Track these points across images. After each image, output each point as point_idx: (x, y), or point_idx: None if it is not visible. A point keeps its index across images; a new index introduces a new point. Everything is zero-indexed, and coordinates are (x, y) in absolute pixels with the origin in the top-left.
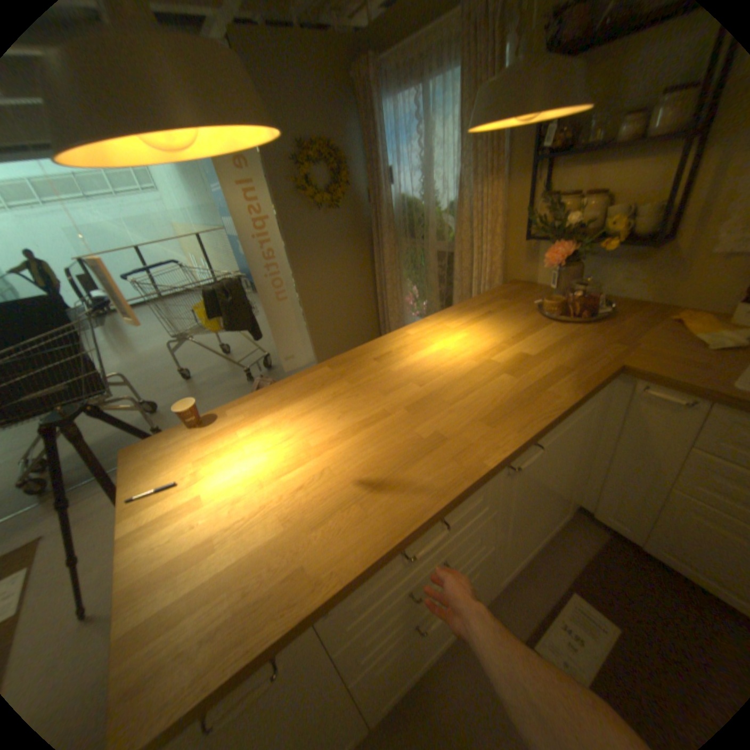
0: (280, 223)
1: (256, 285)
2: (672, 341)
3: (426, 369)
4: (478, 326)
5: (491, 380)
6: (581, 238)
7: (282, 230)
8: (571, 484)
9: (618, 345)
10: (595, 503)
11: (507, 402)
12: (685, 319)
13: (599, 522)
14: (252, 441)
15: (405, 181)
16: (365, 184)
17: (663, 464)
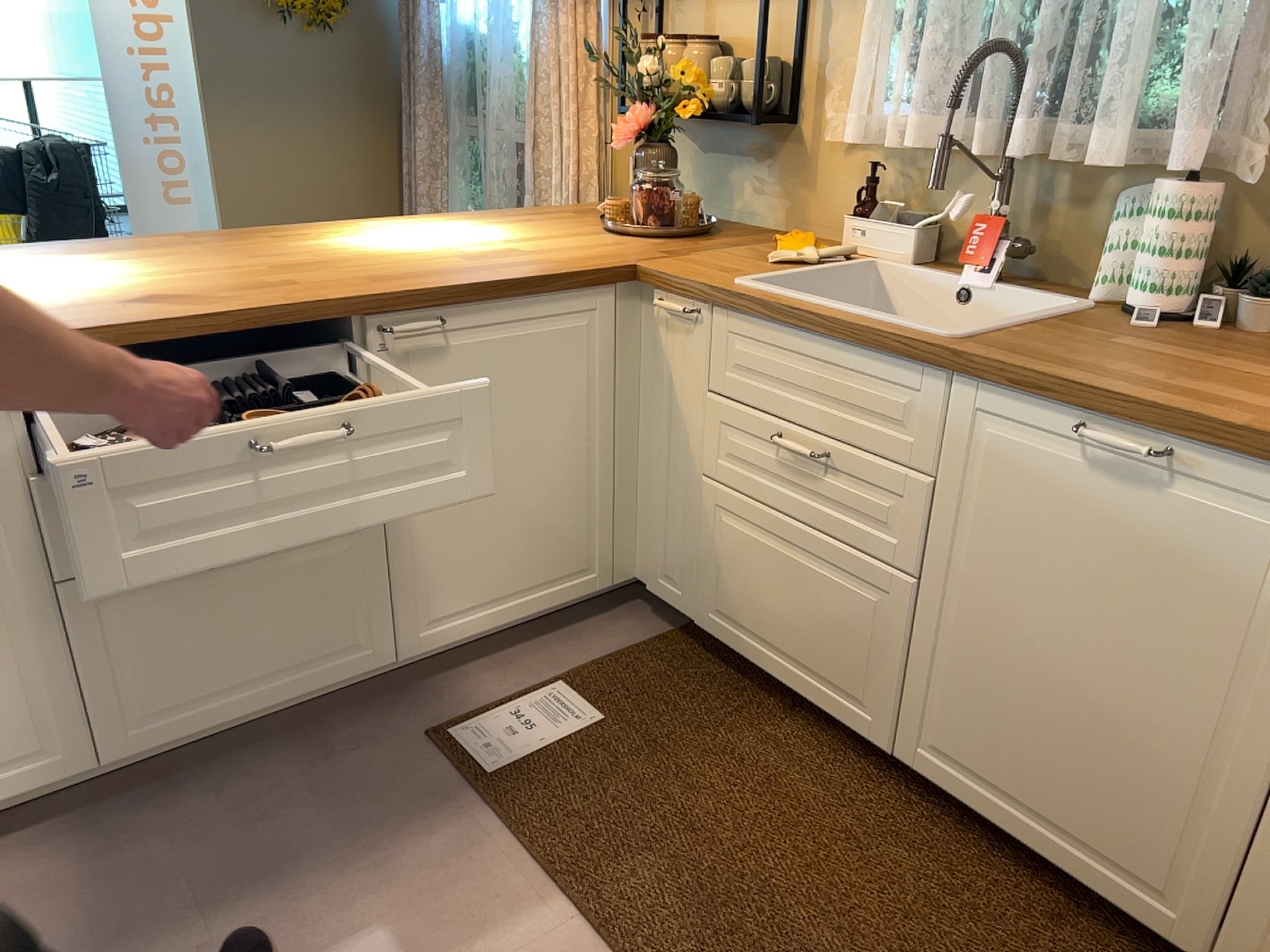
0: (198, 34)
1: (127, 158)
2: (733, 256)
3: (346, 248)
4: (487, 228)
5: (431, 260)
6: (658, 102)
7: (200, 49)
8: (573, 482)
9: (658, 253)
10: (647, 558)
11: (424, 272)
12: (777, 238)
13: (667, 614)
14: (0, 271)
15: (471, 2)
16: (403, 1)
17: (690, 434)
